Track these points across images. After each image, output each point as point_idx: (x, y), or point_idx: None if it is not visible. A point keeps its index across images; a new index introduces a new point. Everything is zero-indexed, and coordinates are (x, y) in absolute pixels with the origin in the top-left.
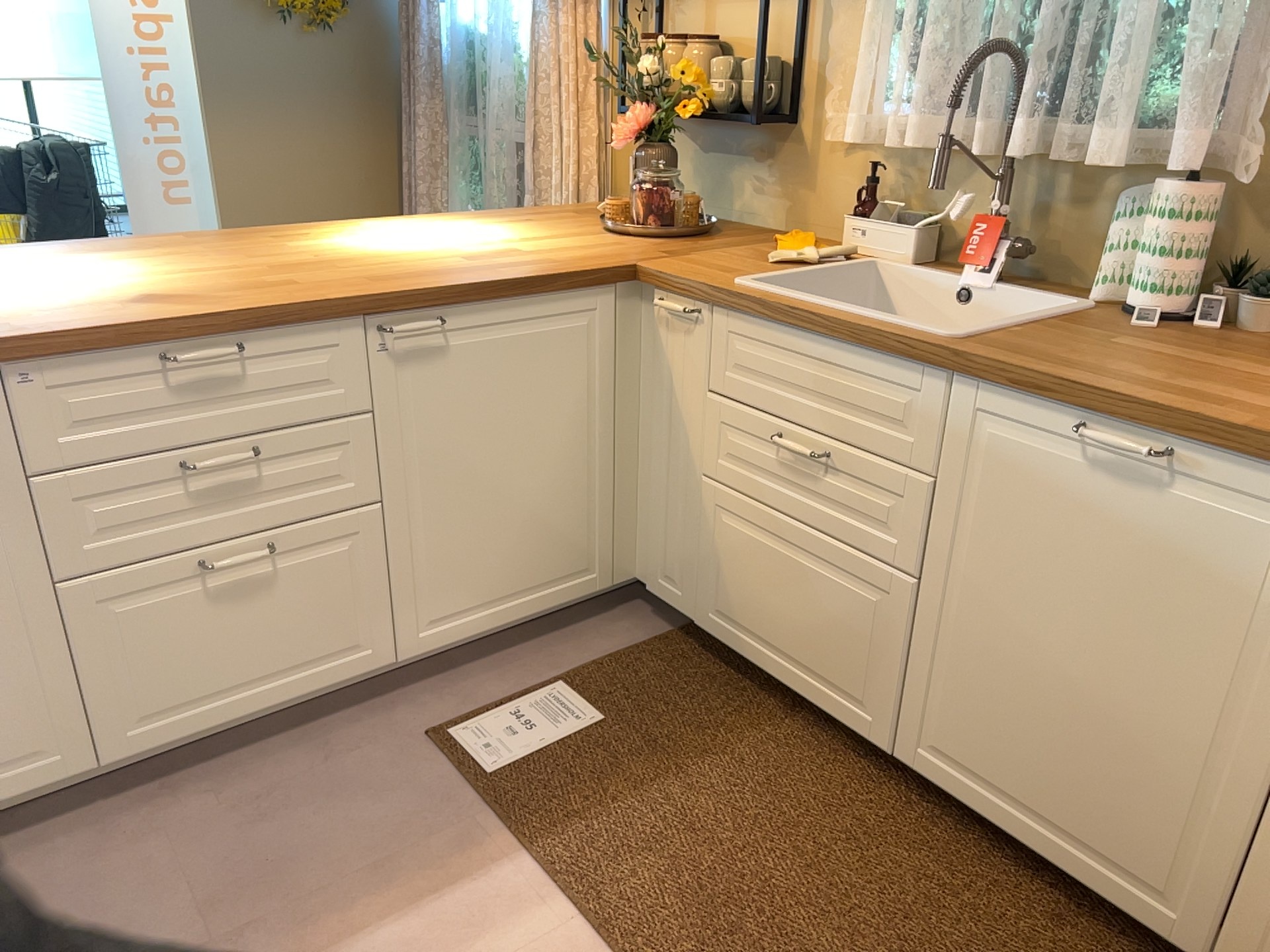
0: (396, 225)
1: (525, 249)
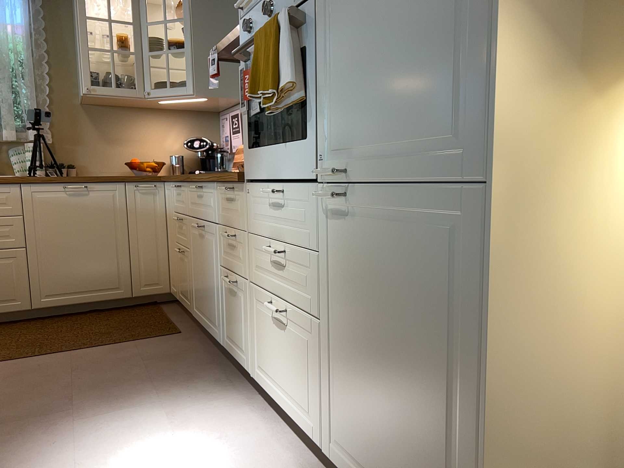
0: None
1: None
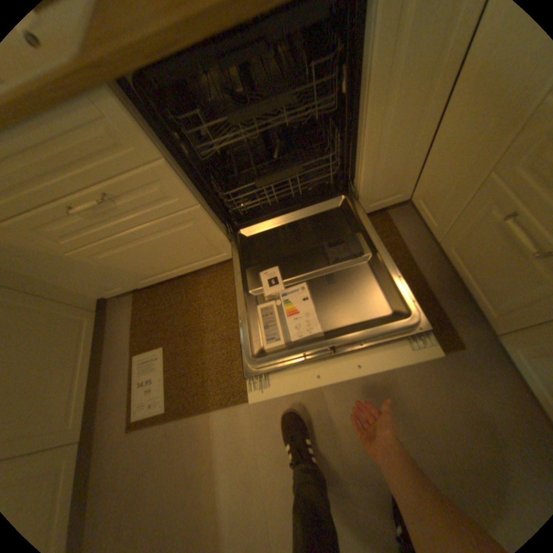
0: None
1: None
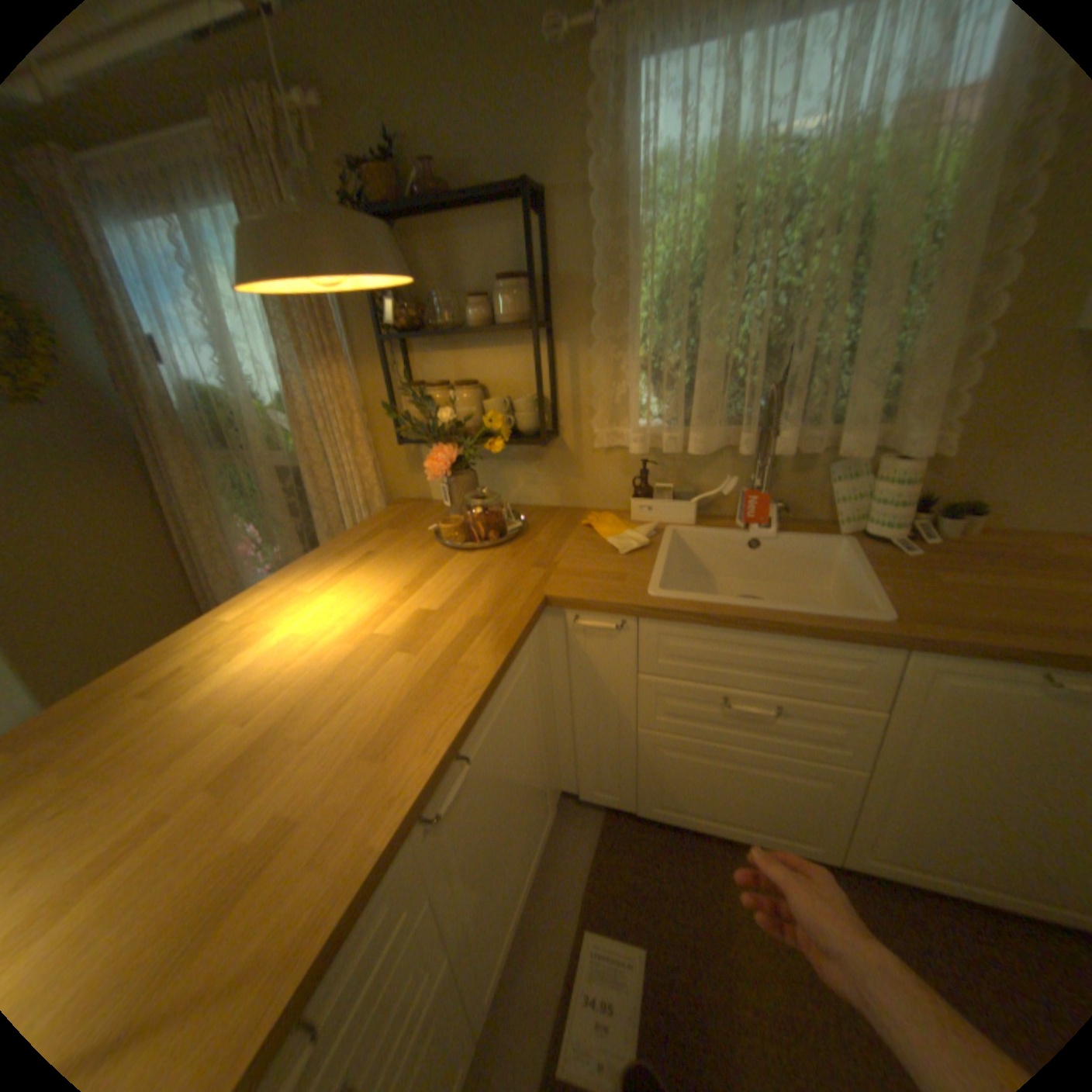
0: (261, 608)
1: (433, 606)
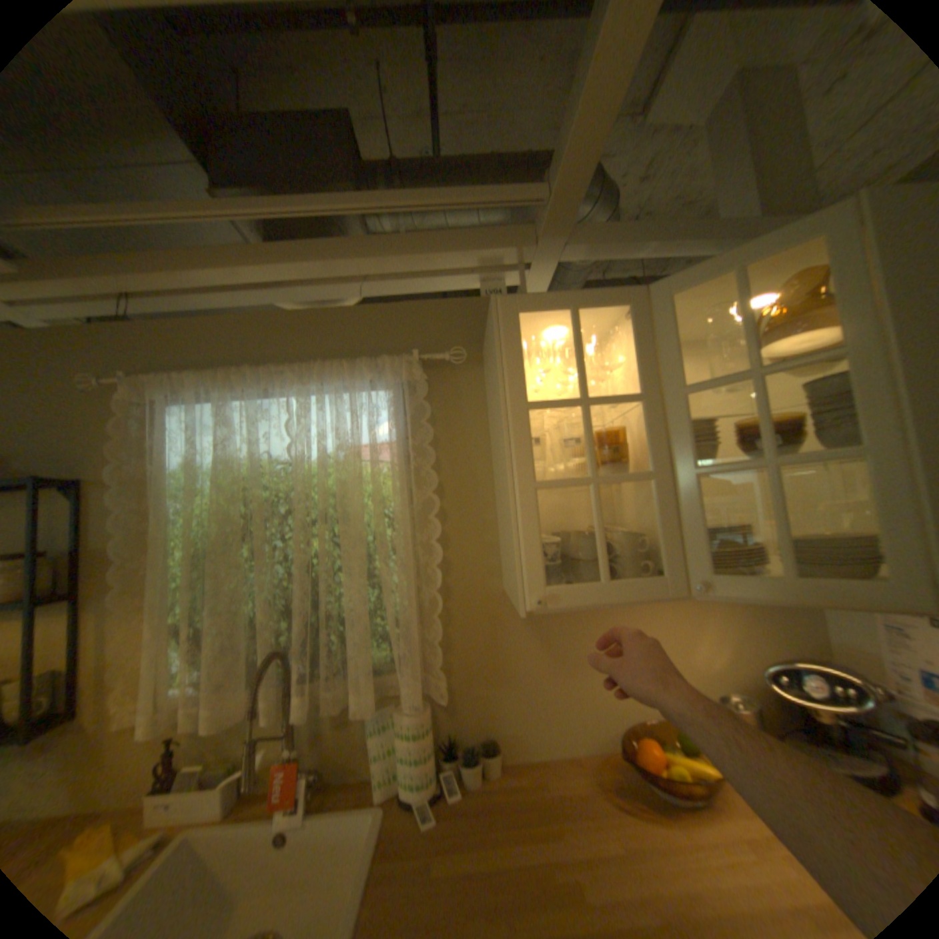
0: None
1: None
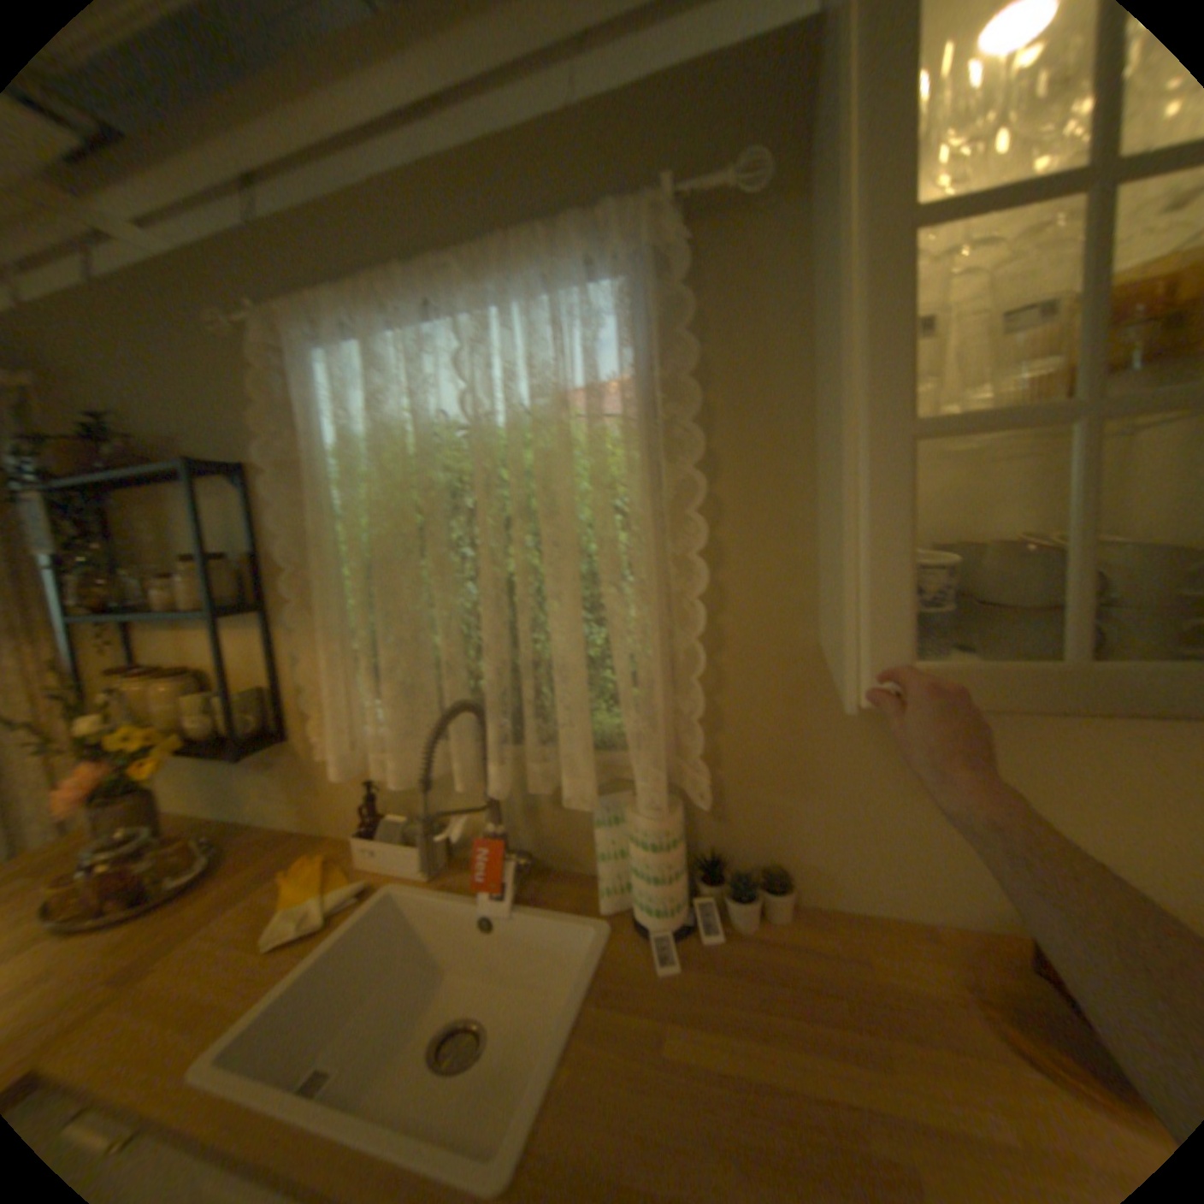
0: None
1: None
